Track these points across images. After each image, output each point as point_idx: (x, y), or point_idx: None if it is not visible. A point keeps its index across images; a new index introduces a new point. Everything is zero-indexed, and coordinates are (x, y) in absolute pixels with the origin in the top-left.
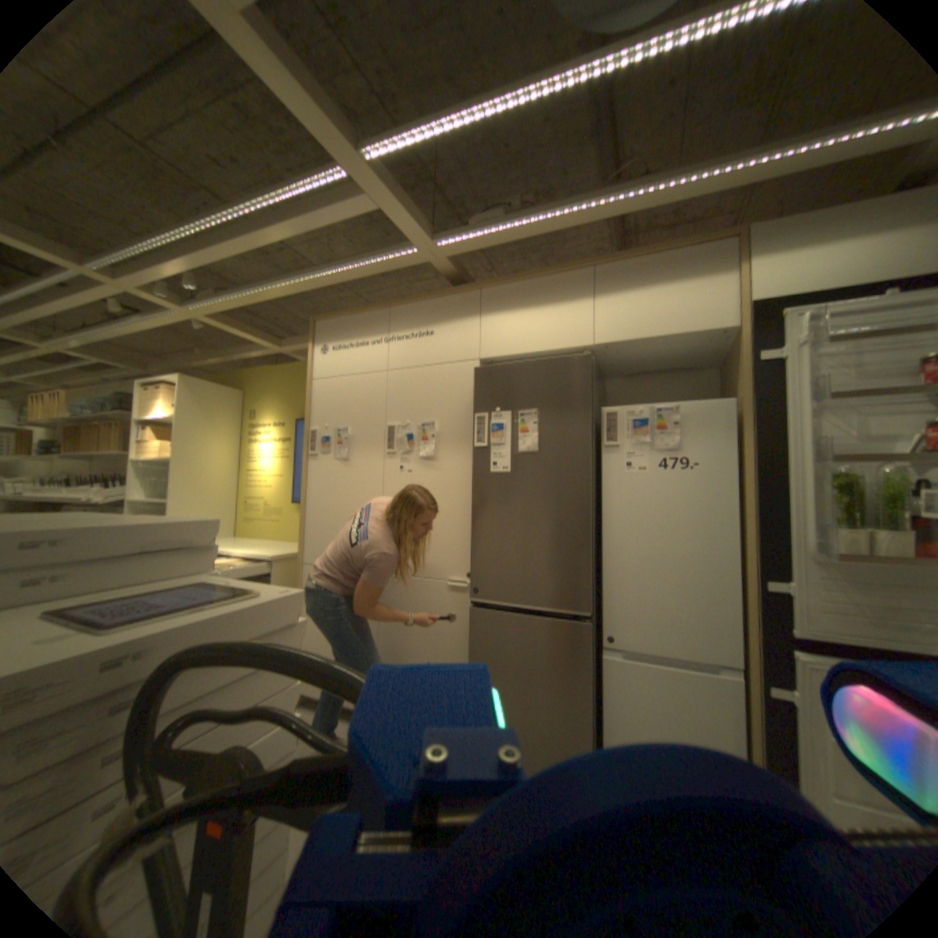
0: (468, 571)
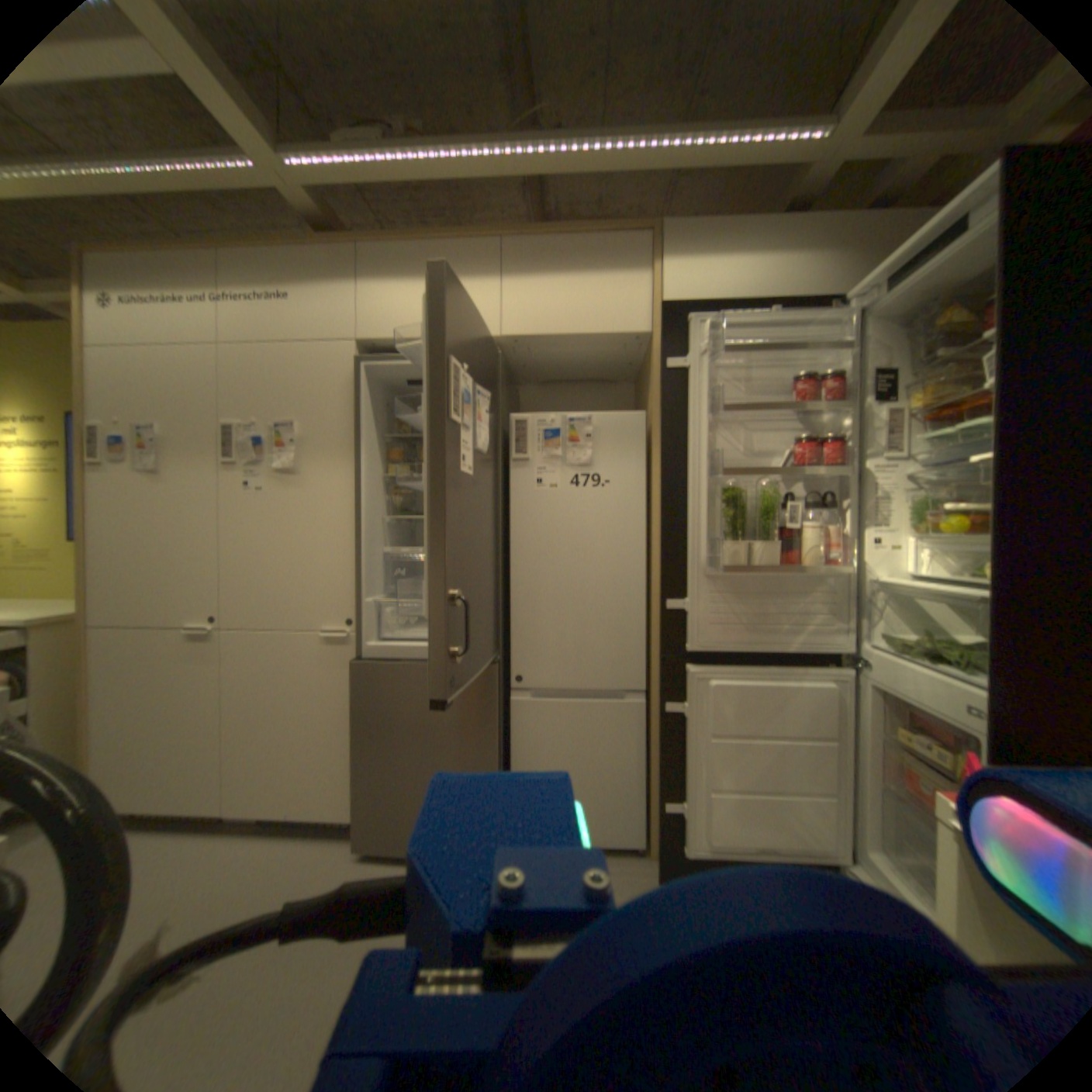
0: (349, 617)
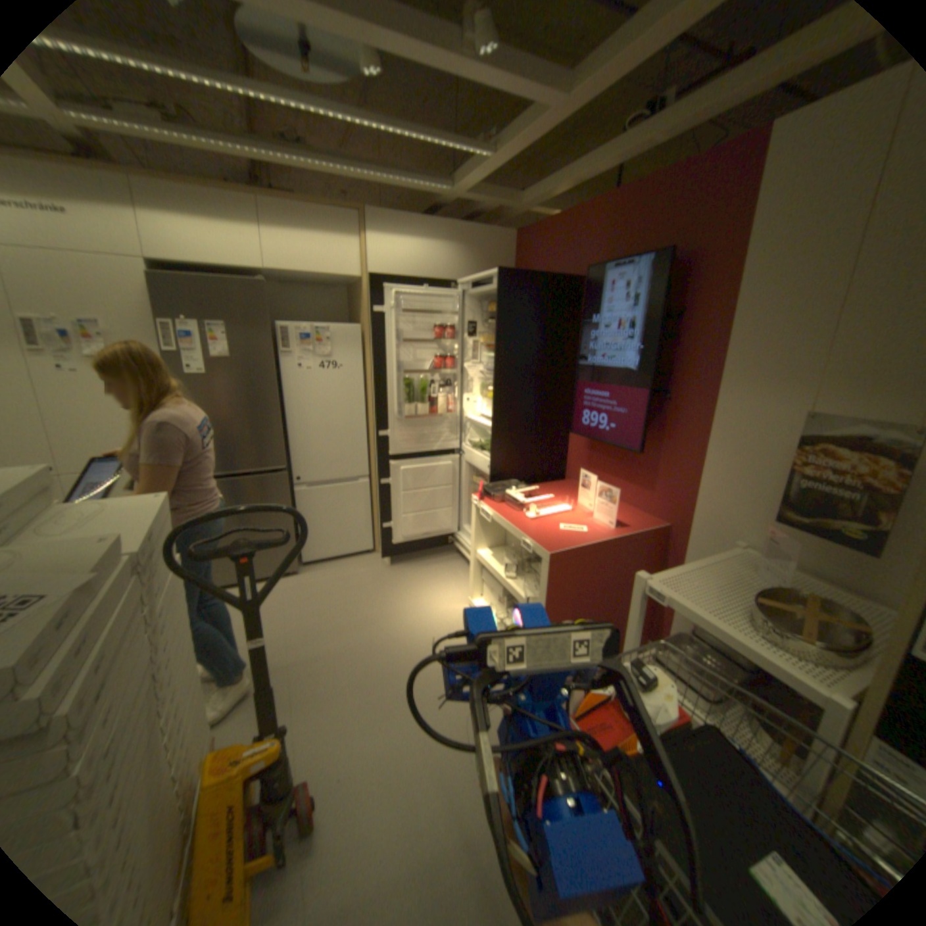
0: None
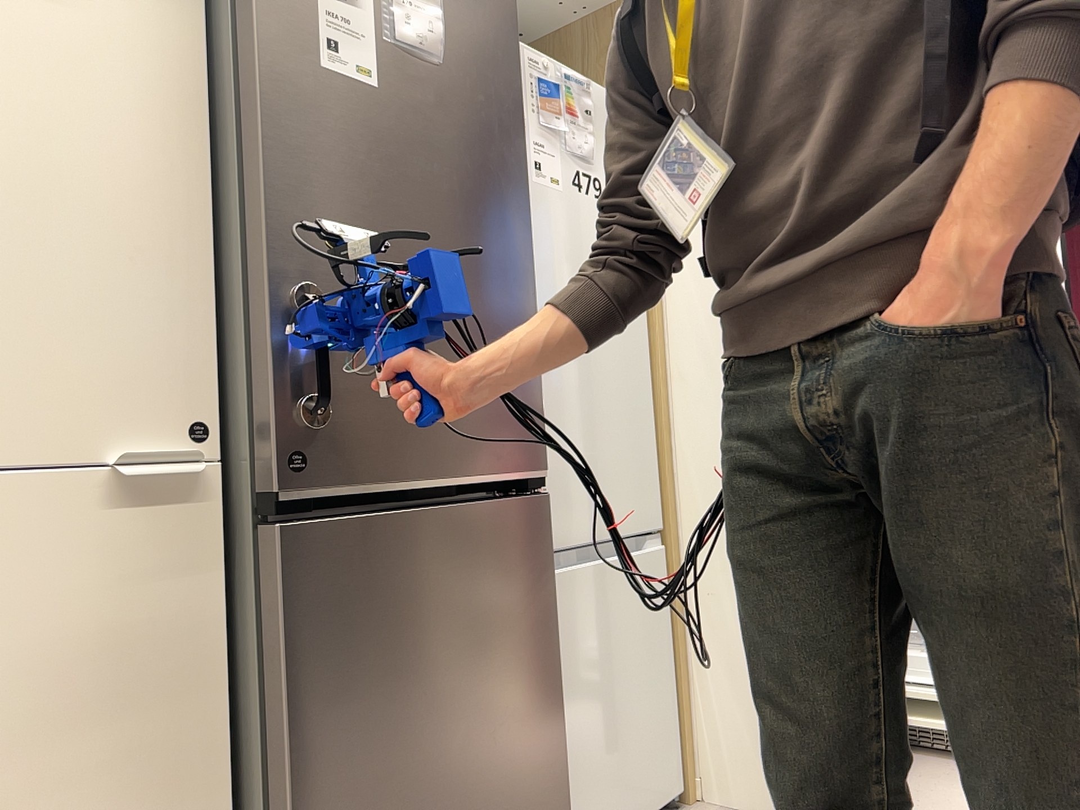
0: (194, 420)
